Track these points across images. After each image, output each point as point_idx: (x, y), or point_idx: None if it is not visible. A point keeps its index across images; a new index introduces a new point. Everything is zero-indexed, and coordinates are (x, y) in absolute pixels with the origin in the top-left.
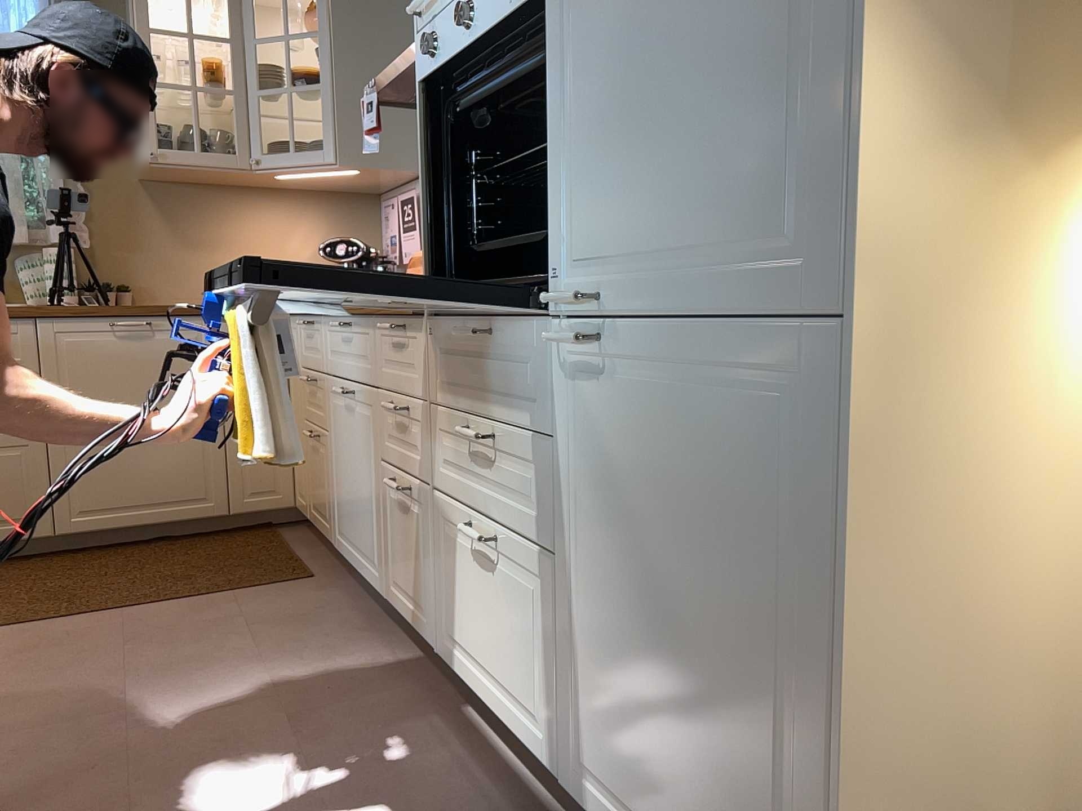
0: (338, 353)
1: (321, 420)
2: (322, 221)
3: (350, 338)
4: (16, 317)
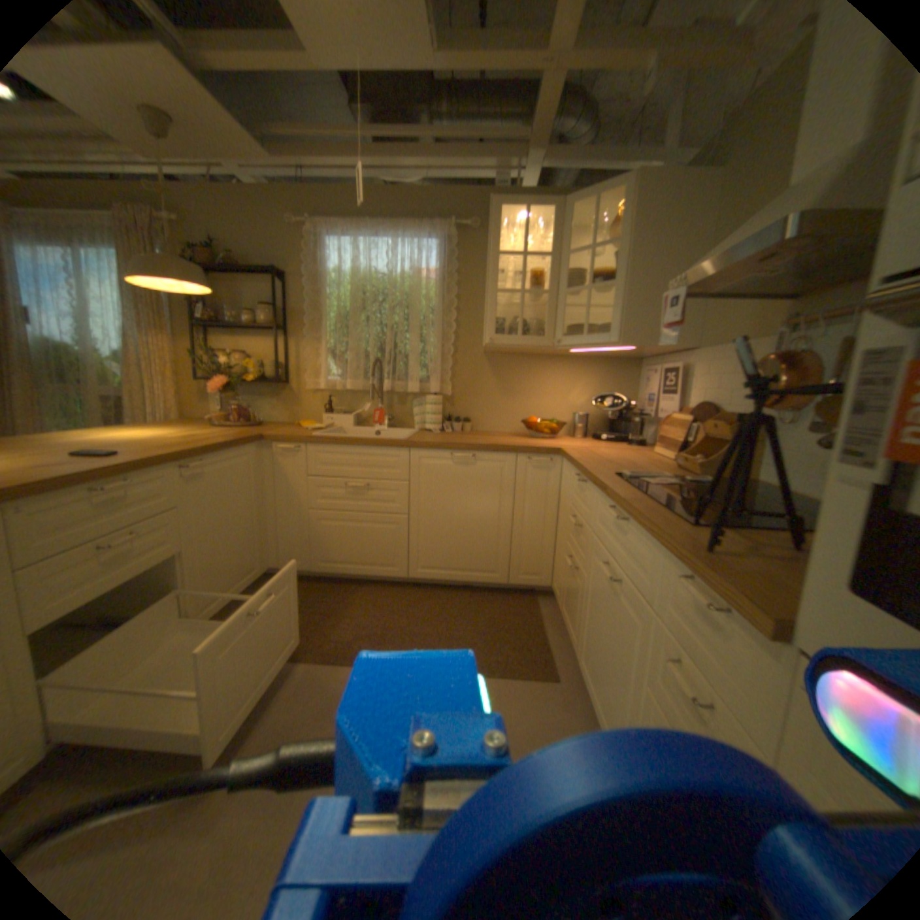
0: (609, 529)
1: (582, 561)
2: (596, 380)
3: (625, 531)
4: (400, 446)
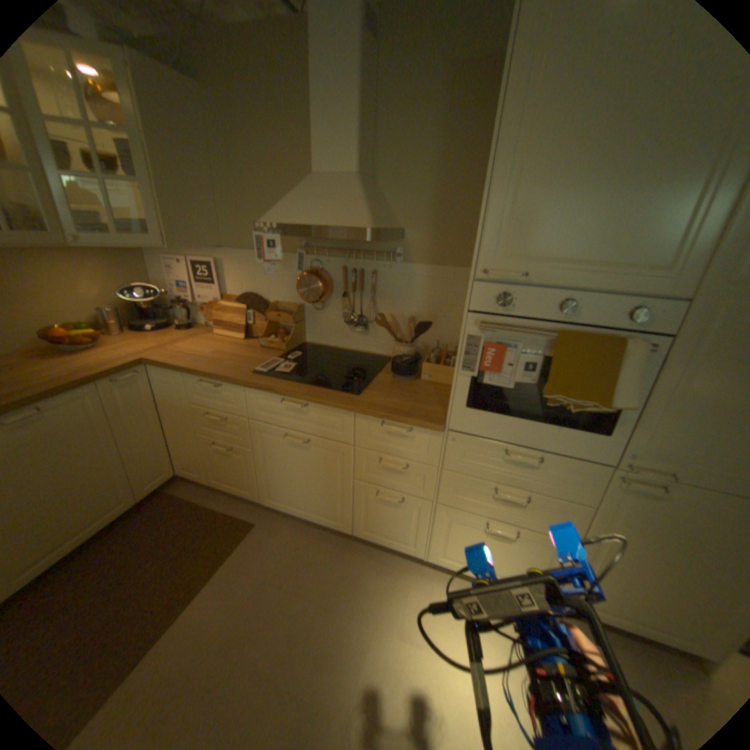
0: (277, 414)
1: (237, 441)
2: (102, 268)
3: (302, 411)
4: None
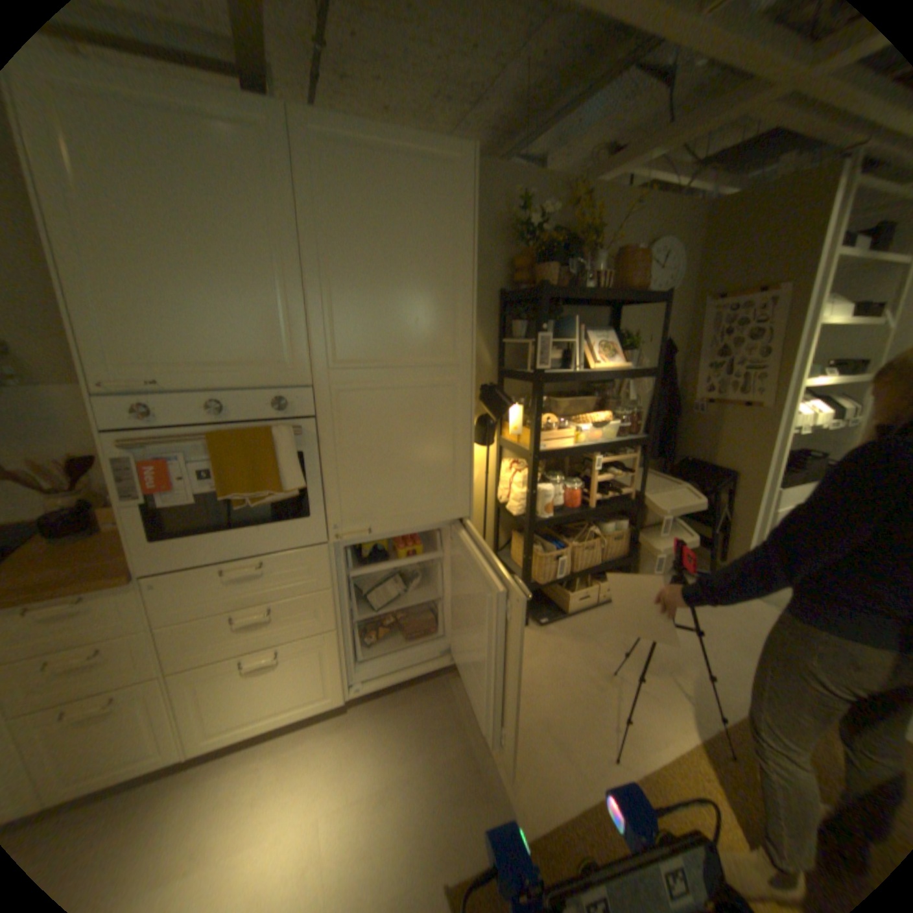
0: None
1: None
2: None
3: None
4: None
